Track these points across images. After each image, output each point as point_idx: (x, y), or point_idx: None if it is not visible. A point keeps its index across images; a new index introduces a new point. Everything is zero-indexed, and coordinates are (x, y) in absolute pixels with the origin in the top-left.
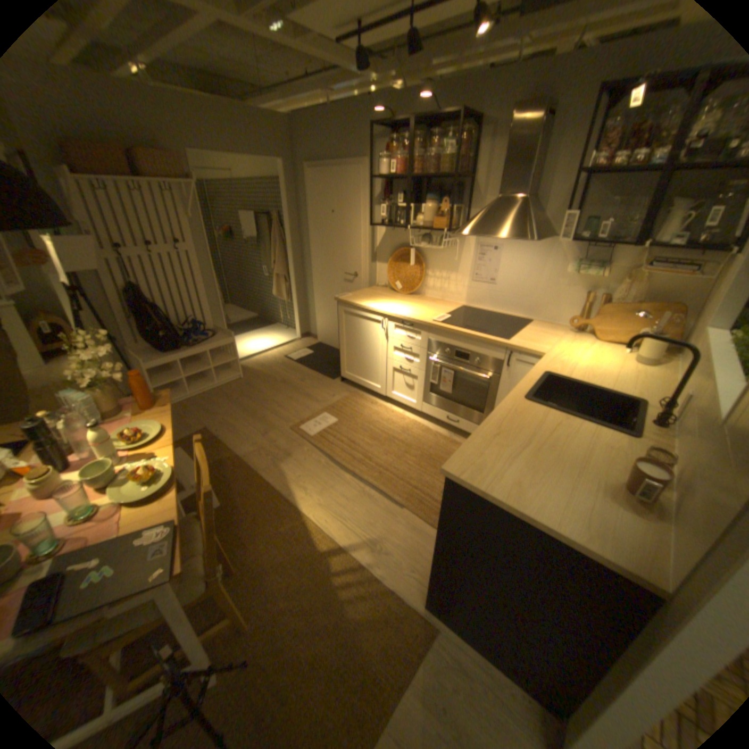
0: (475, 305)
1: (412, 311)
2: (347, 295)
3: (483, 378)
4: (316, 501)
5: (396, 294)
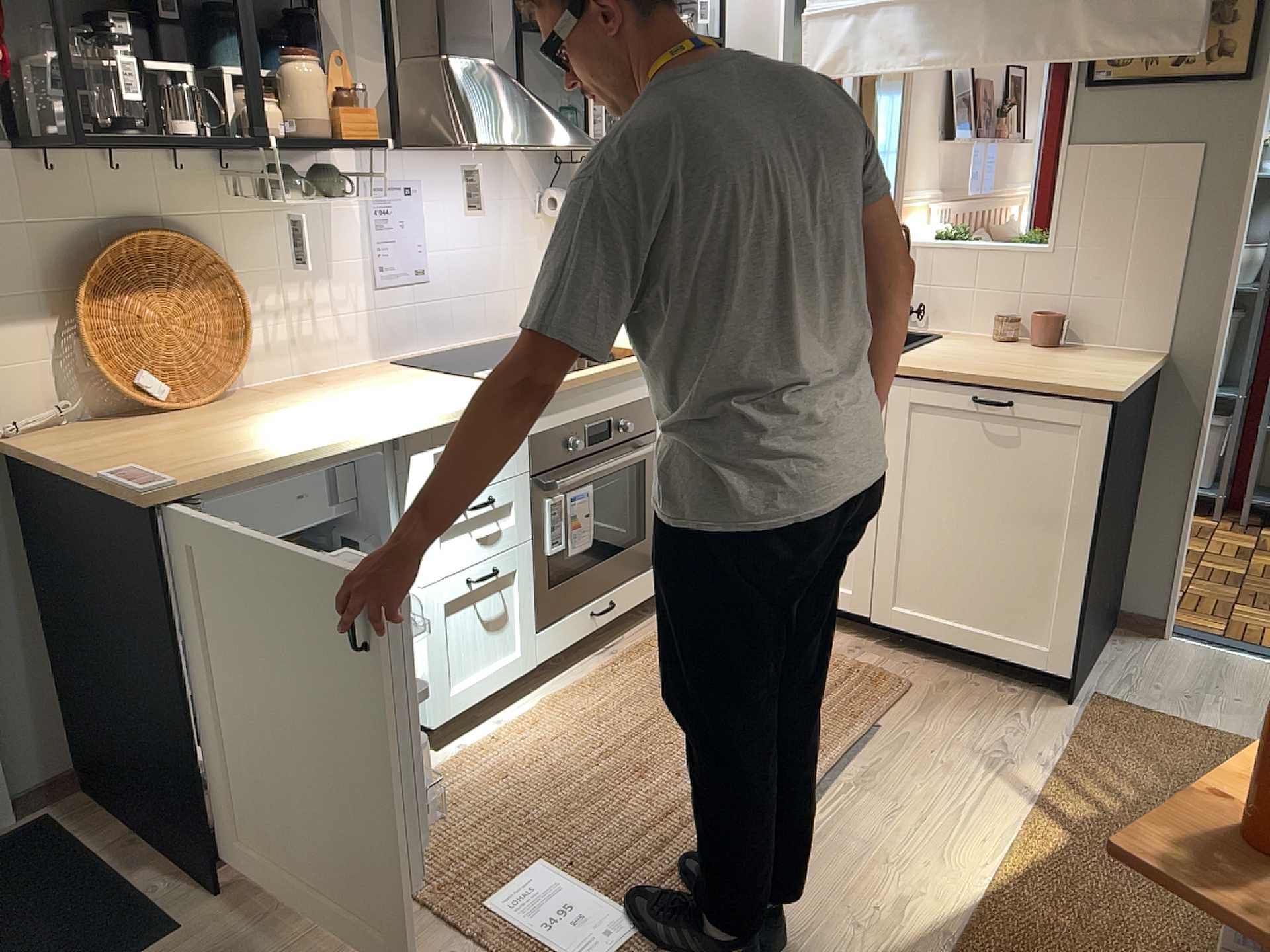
0: (399, 353)
1: (419, 400)
2: (147, 470)
3: (621, 464)
4: (936, 870)
5: (195, 415)
